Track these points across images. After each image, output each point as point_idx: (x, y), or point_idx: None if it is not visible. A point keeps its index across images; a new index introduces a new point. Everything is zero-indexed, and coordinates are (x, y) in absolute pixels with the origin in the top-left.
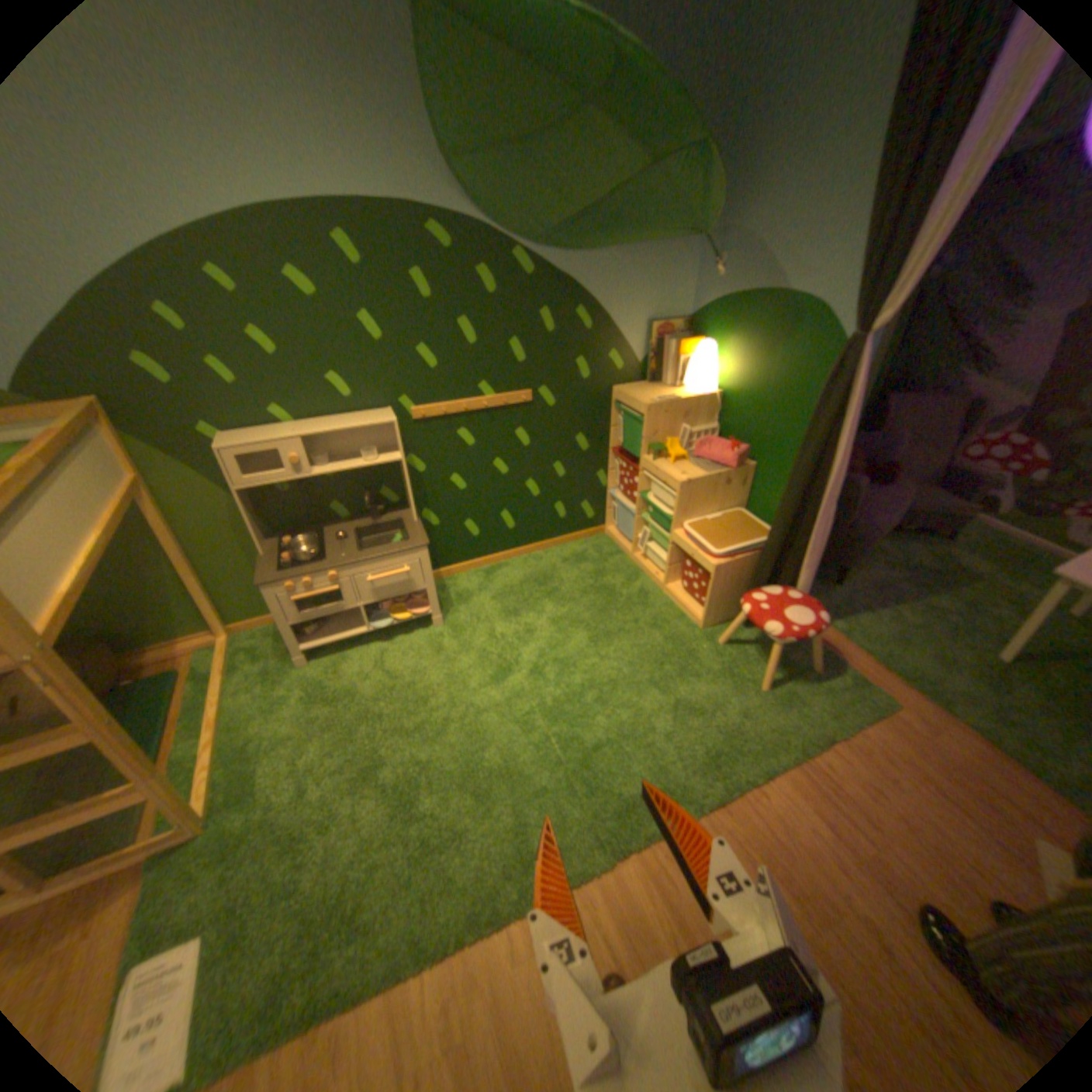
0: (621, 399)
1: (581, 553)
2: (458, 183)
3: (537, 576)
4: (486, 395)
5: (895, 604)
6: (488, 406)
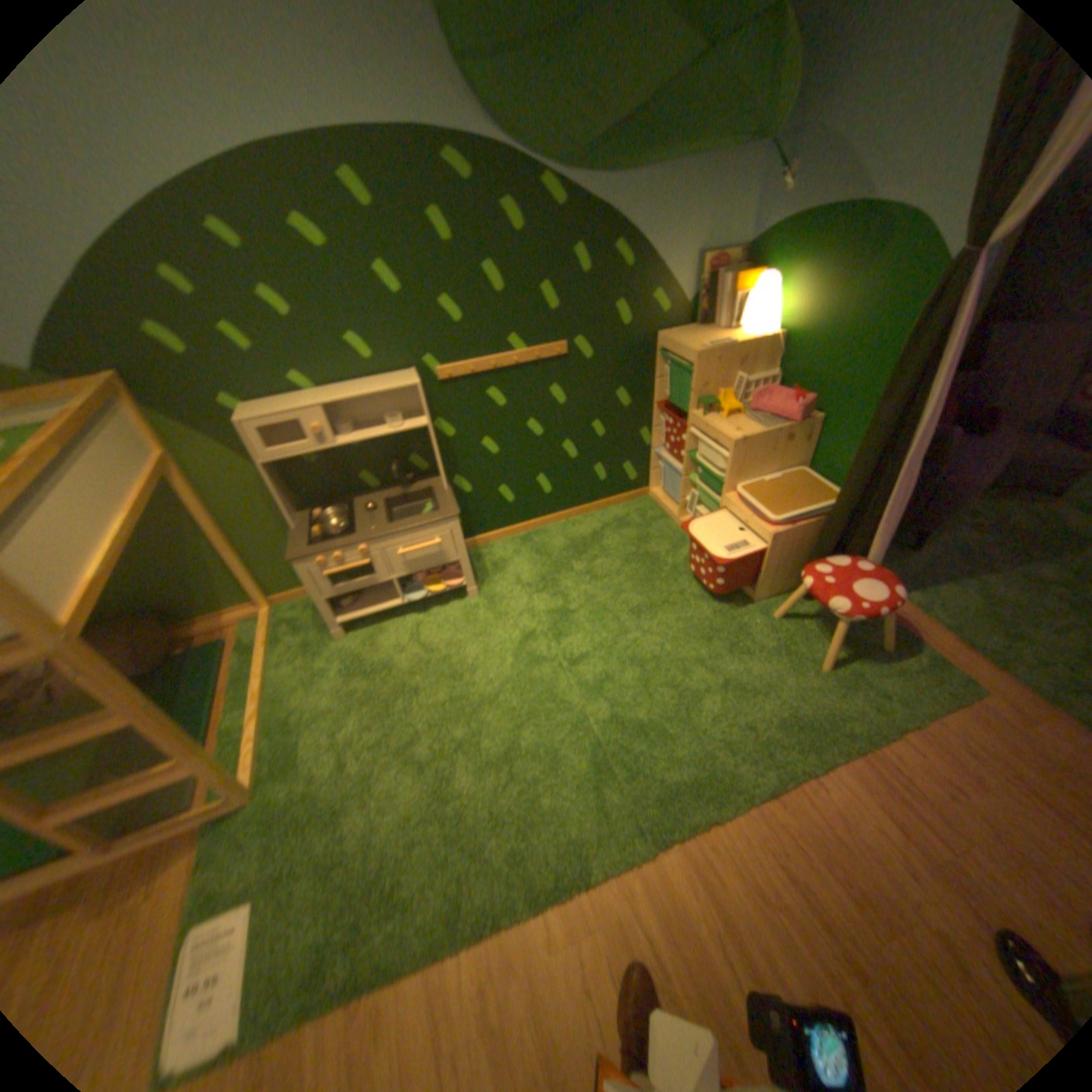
0: (668, 346)
1: (624, 517)
2: (477, 98)
3: (577, 543)
4: (518, 349)
5: (984, 574)
6: (521, 361)
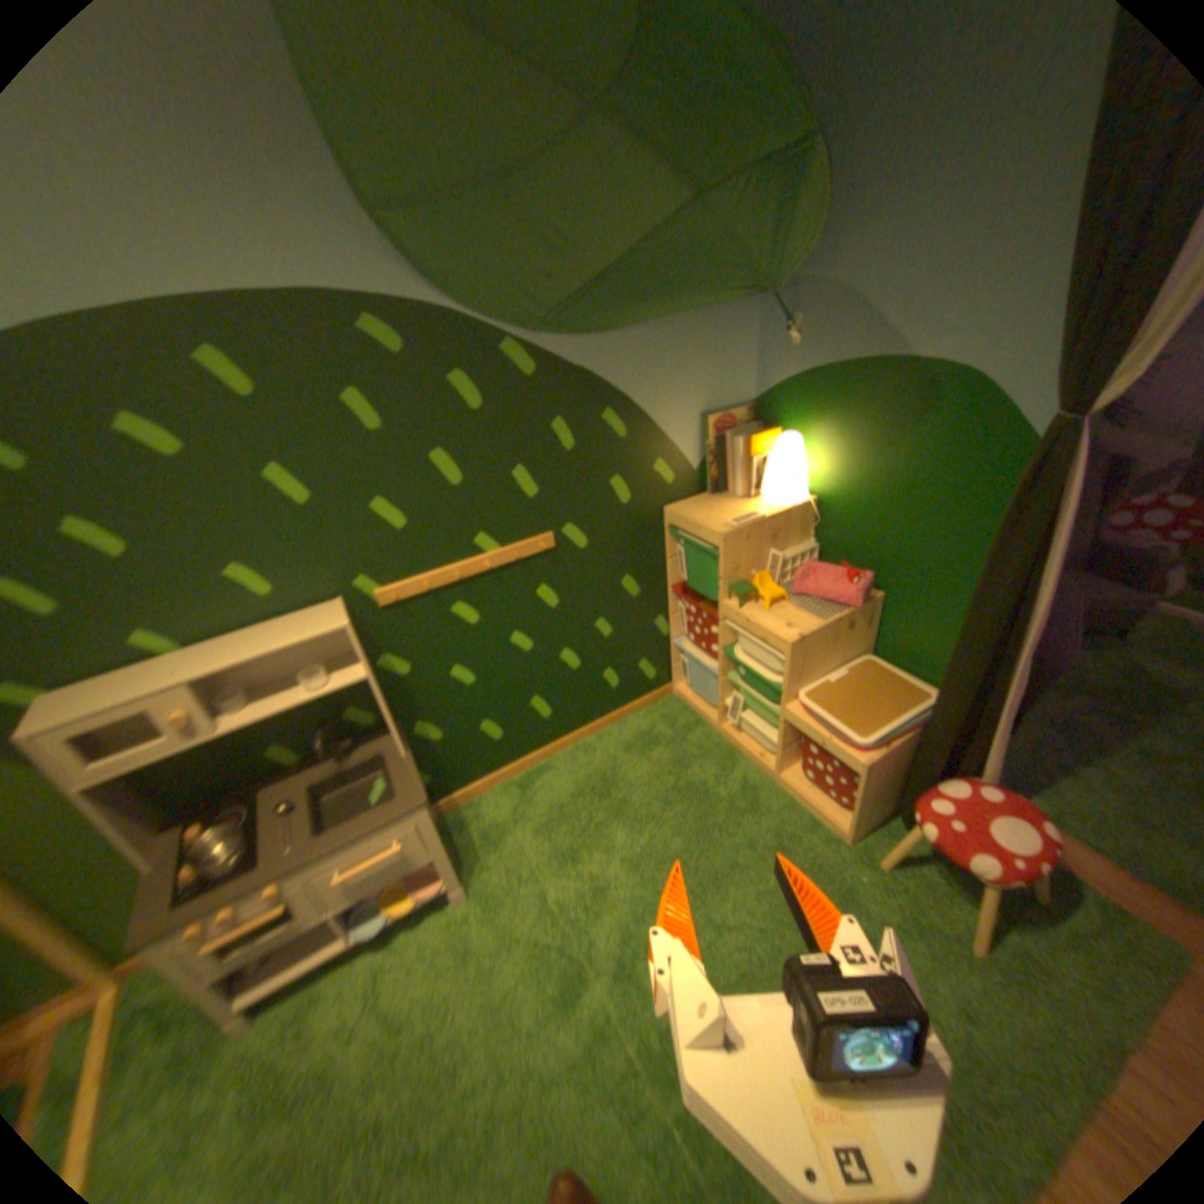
0: (680, 523)
1: (649, 729)
2: (403, 252)
3: (595, 780)
4: (490, 550)
5: (1098, 755)
6: (495, 564)
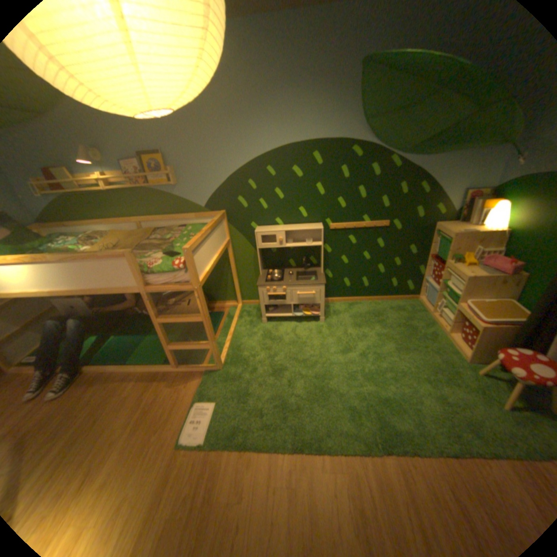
0: (441, 229)
1: (402, 306)
2: (370, 129)
3: (375, 312)
4: (366, 221)
5: None
6: (366, 226)
